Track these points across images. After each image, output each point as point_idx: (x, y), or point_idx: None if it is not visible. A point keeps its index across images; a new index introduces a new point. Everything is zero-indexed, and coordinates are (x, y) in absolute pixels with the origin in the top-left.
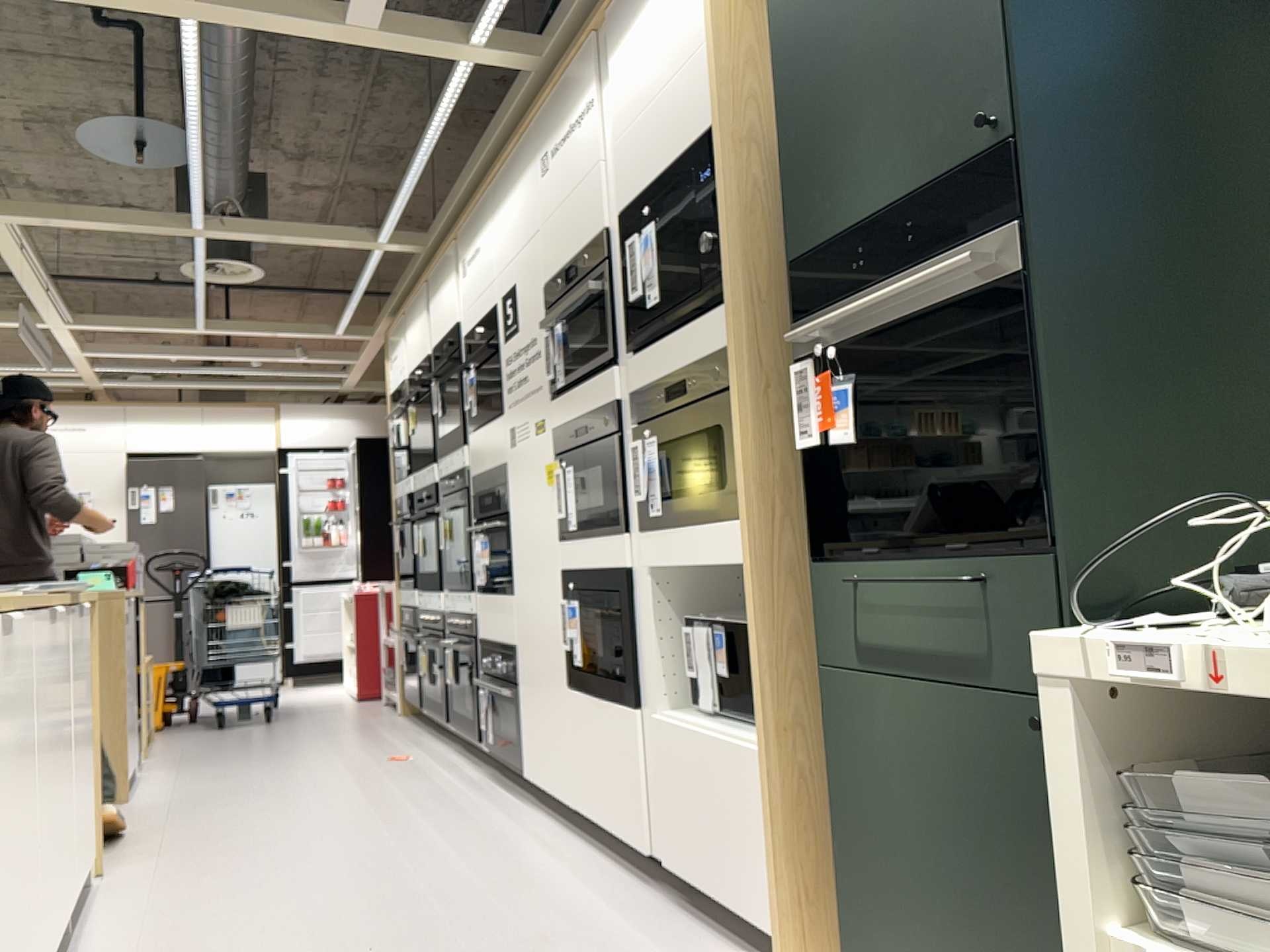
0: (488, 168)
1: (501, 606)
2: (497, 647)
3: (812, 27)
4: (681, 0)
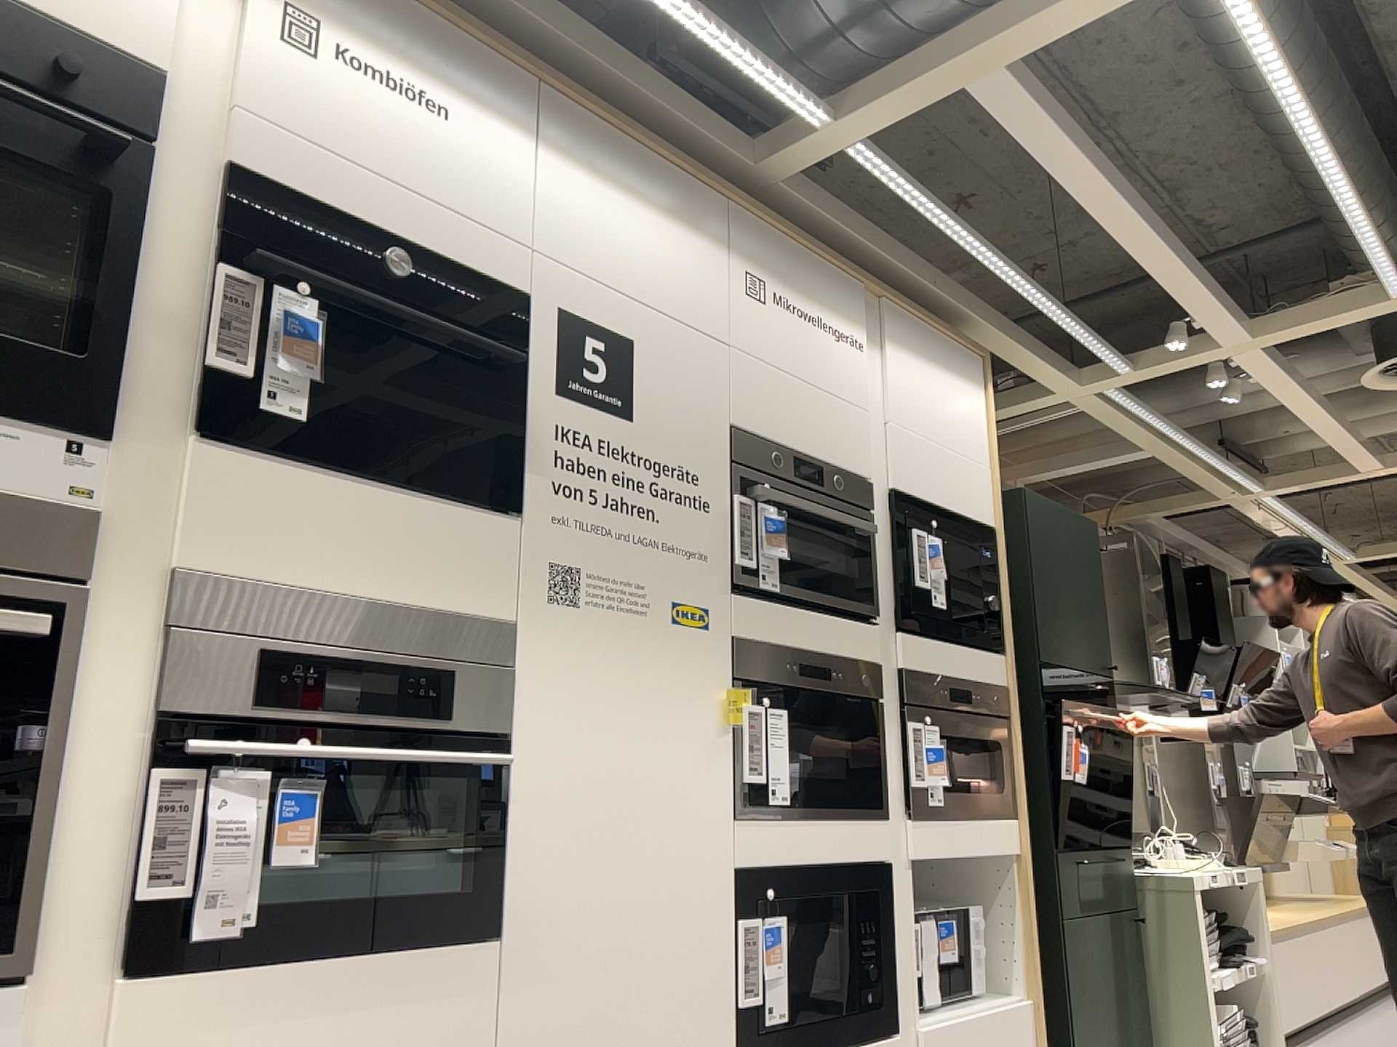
0: (483, 4)
1: (398, 983)
2: None
3: (1044, 543)
4: (964, 409)
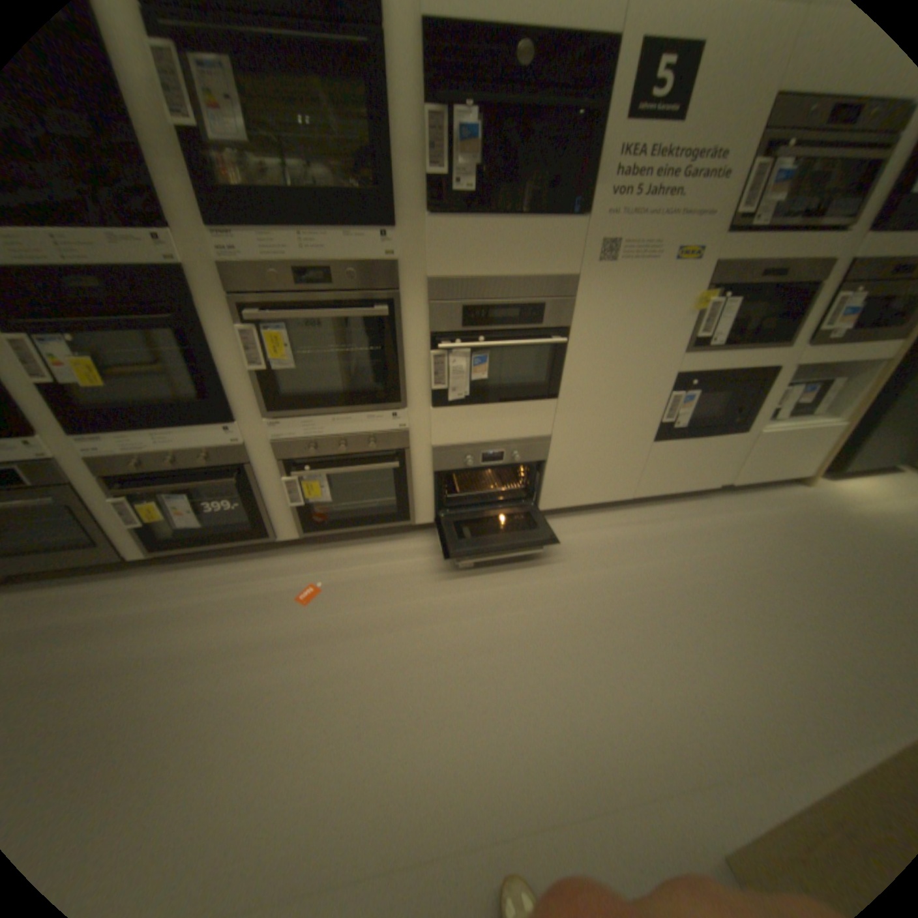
0: None
1: (517, 411)
2: (499, 443)
3: None
4: None
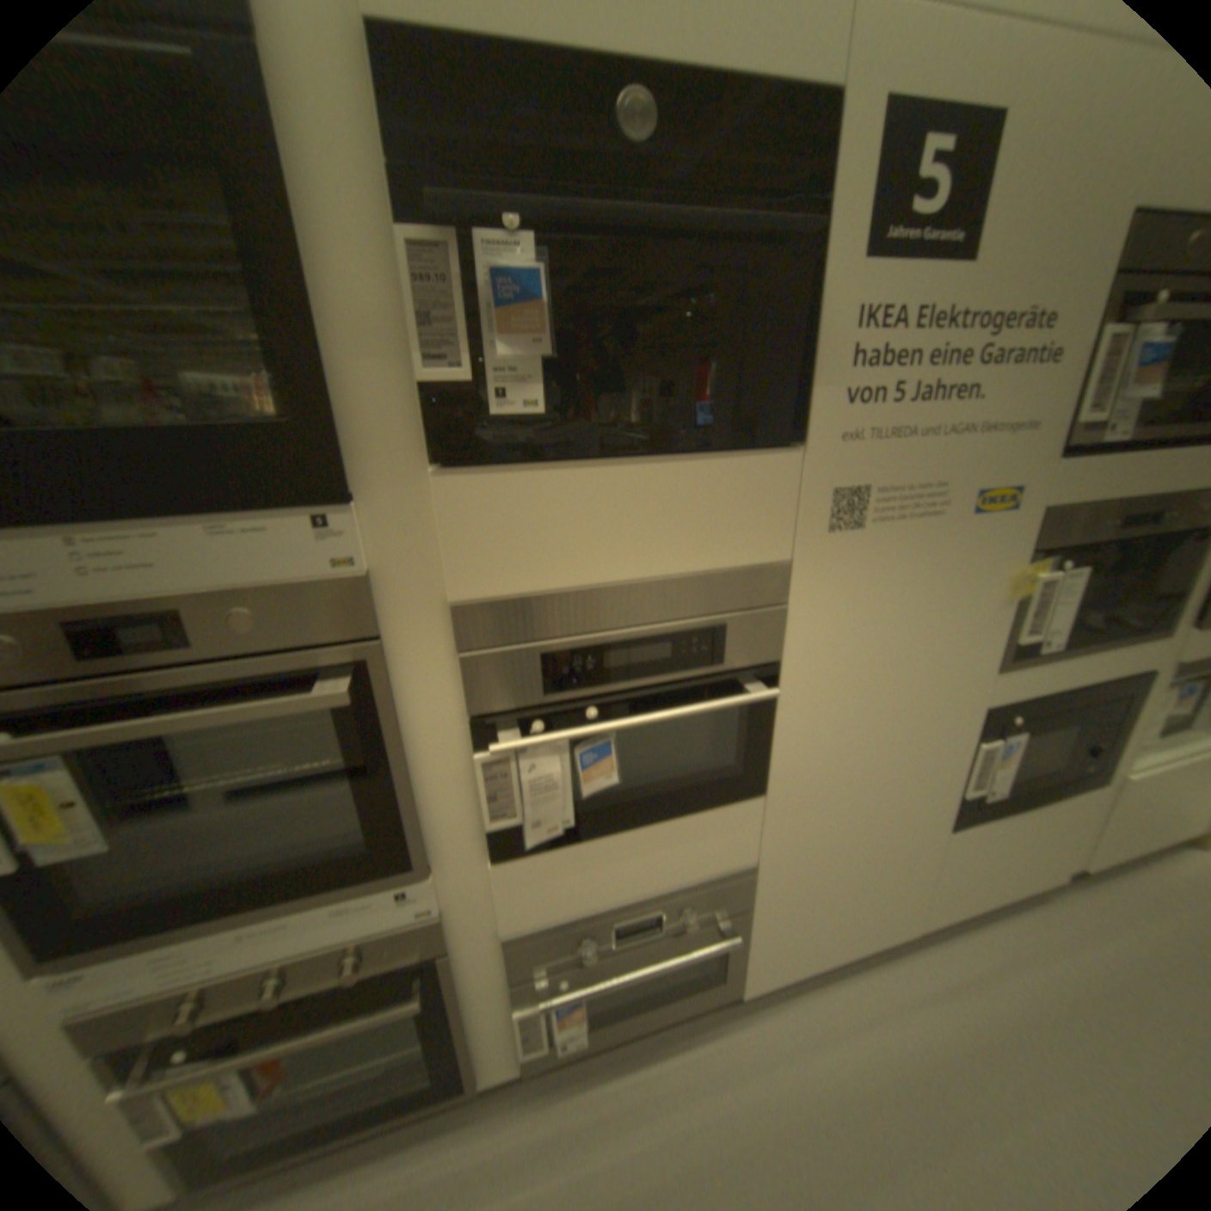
0: None
1: (686, 835)
2: (653, 904)
3: None
4: None
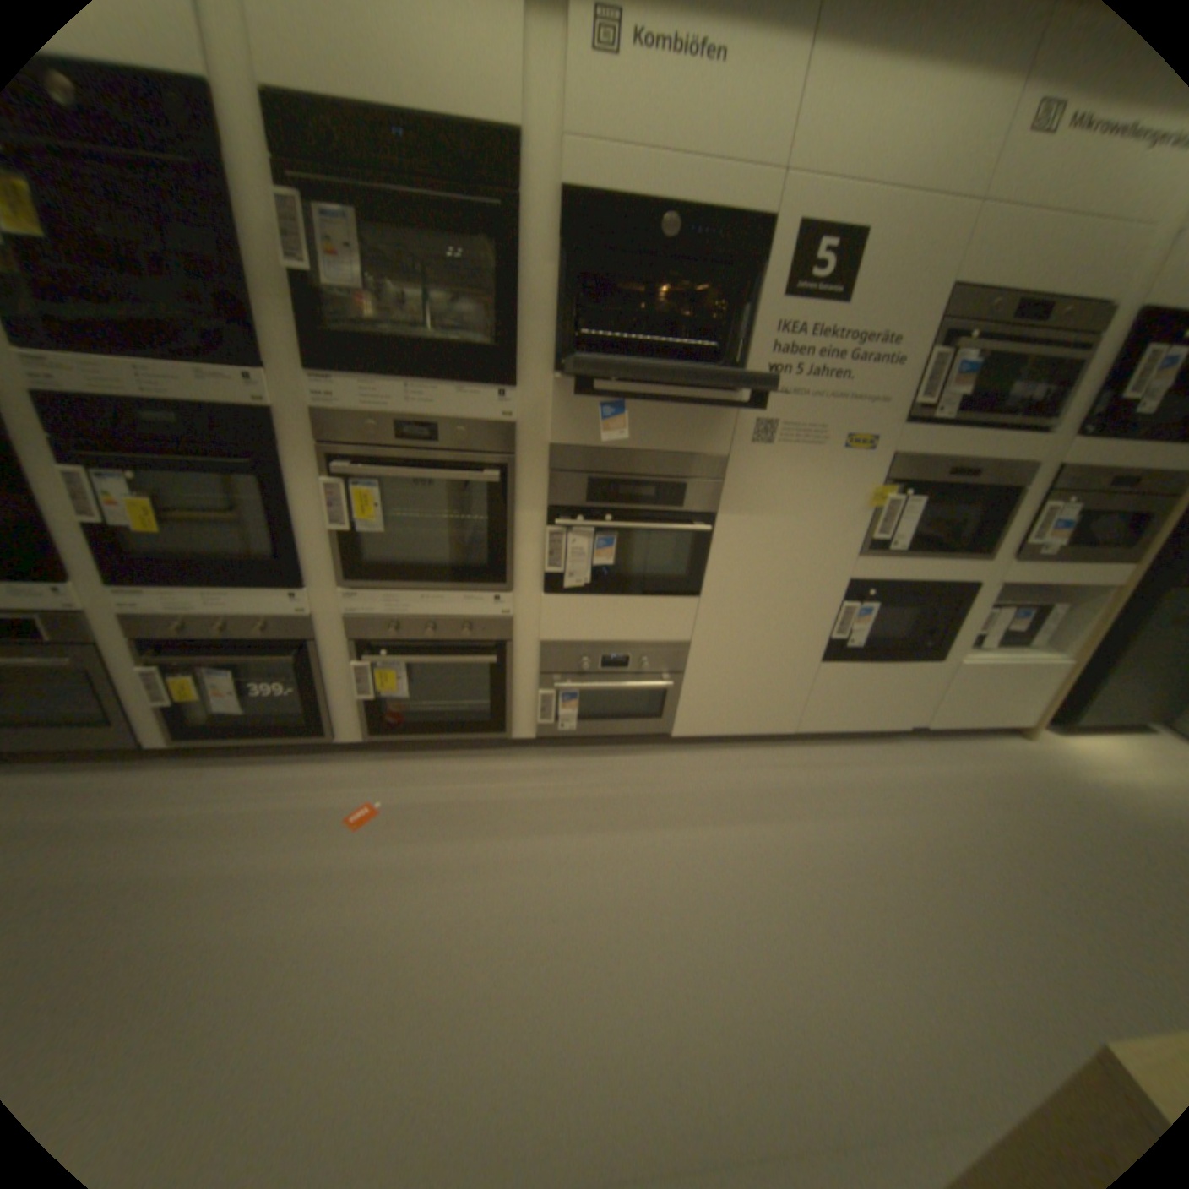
0: None
1: (648, 607)
2: (624, 646)
3: None
4: None
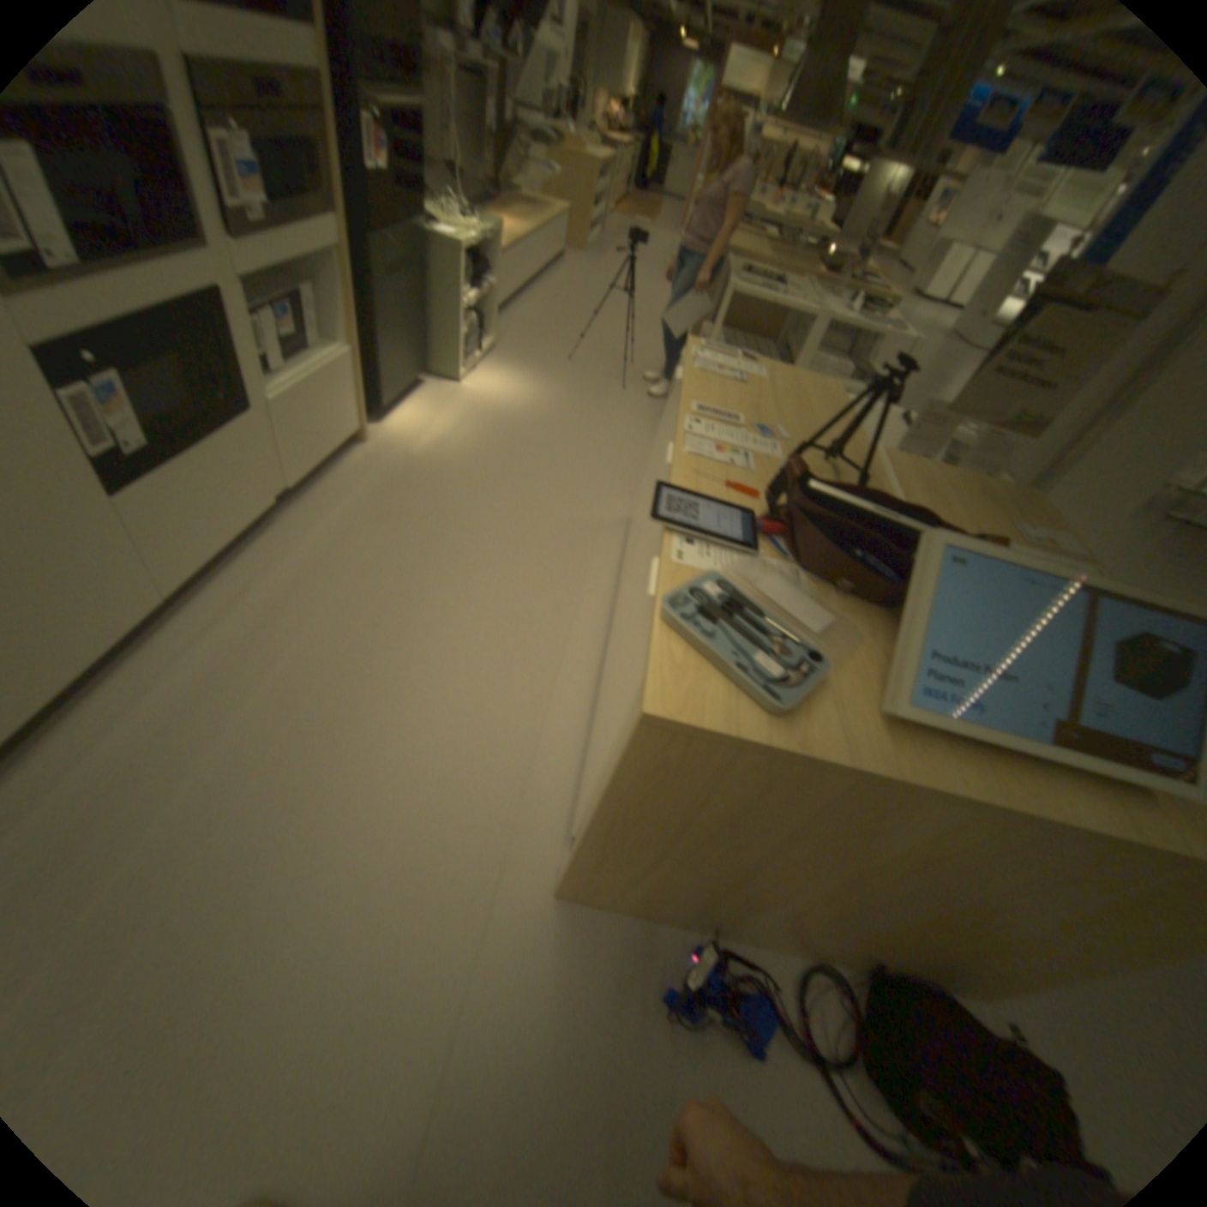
0: None
1: None
2: None
3: None
4: None
